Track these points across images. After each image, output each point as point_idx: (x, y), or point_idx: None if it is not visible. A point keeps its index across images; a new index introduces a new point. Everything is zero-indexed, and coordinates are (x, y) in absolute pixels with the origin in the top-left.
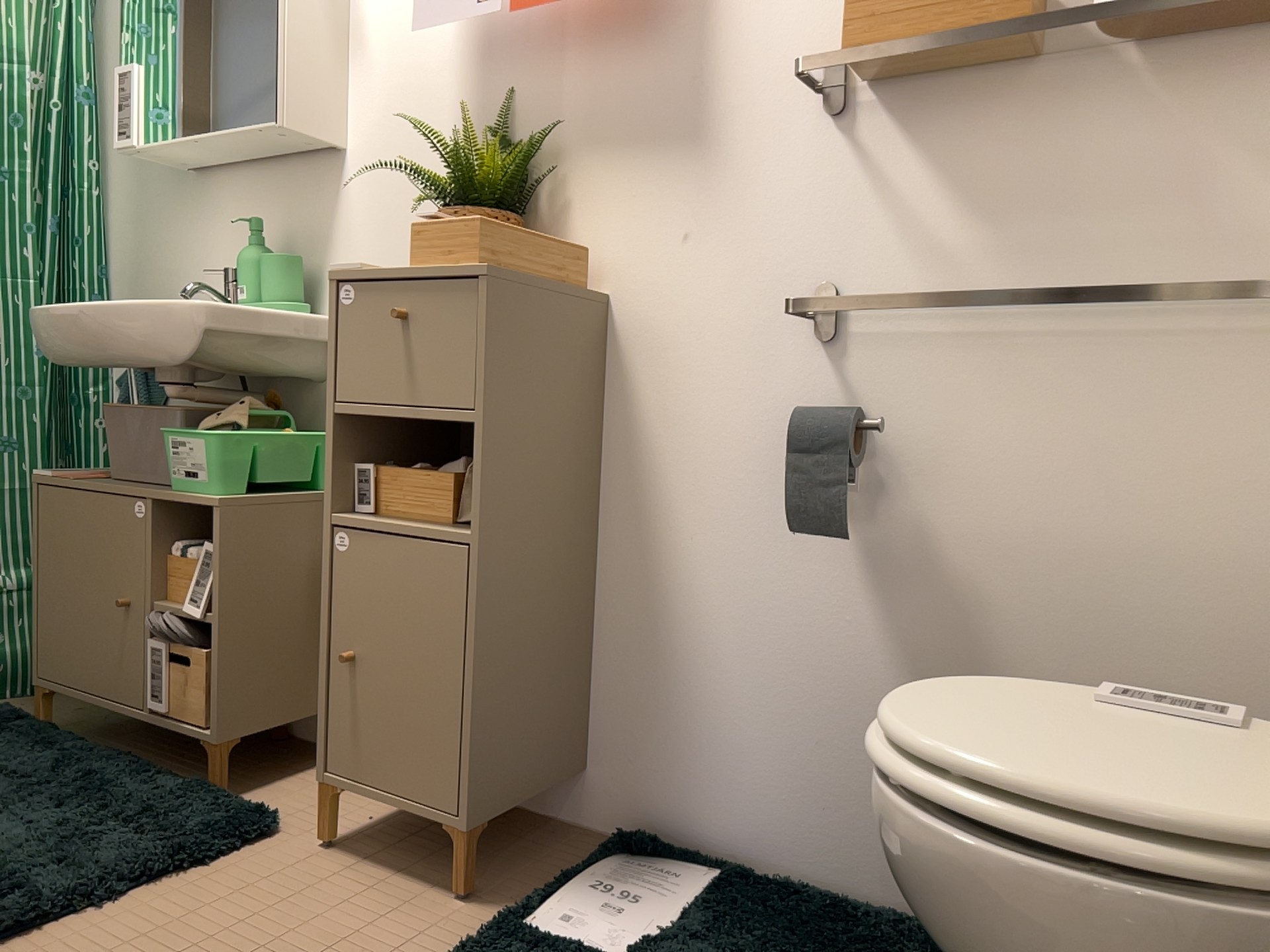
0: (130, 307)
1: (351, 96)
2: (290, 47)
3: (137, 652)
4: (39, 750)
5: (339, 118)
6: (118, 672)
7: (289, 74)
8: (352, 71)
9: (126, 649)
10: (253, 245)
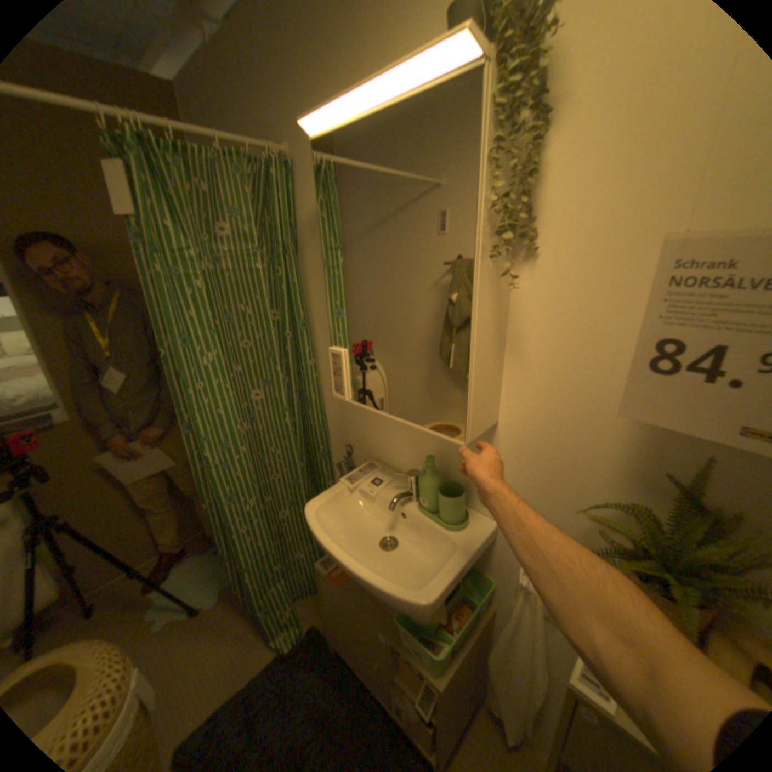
0: (378, 587)
1: (504, 385)
2: (474, 382)
3: (385, 689)
4: (339, 701)
5: (497, 405)
6: (373, 683)
7: (473, 402)
8: (506, 367)
9: (378, 681)
10: (430, 474)
